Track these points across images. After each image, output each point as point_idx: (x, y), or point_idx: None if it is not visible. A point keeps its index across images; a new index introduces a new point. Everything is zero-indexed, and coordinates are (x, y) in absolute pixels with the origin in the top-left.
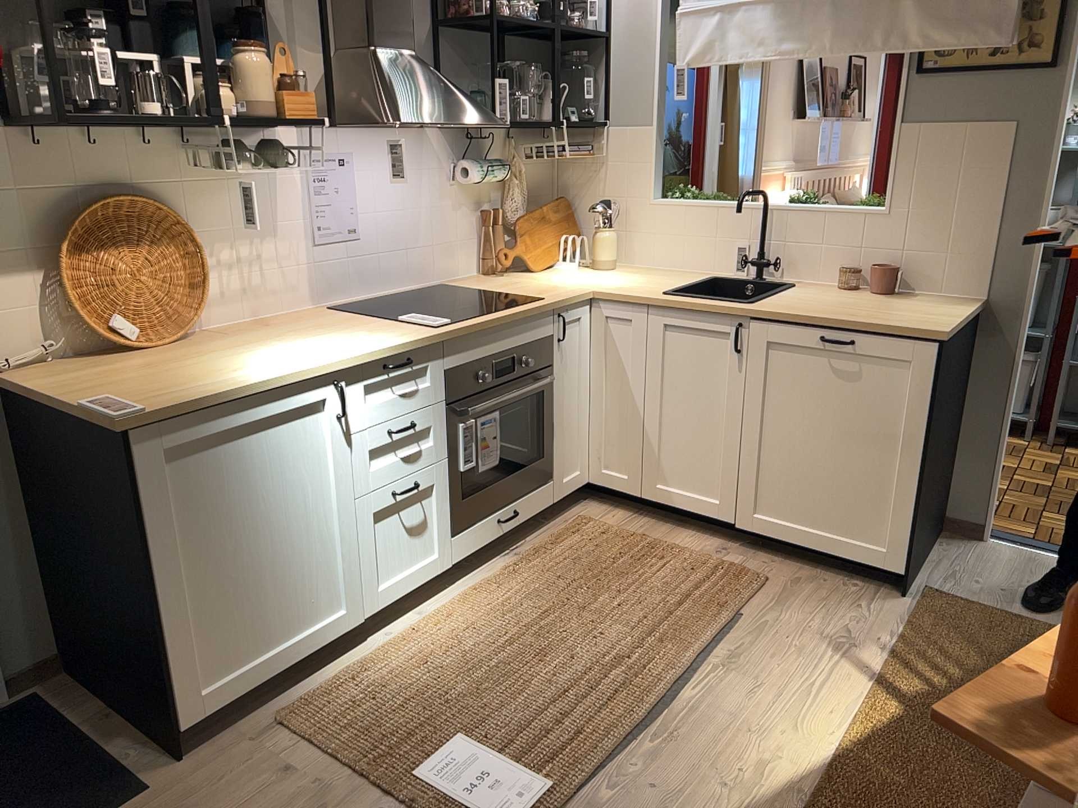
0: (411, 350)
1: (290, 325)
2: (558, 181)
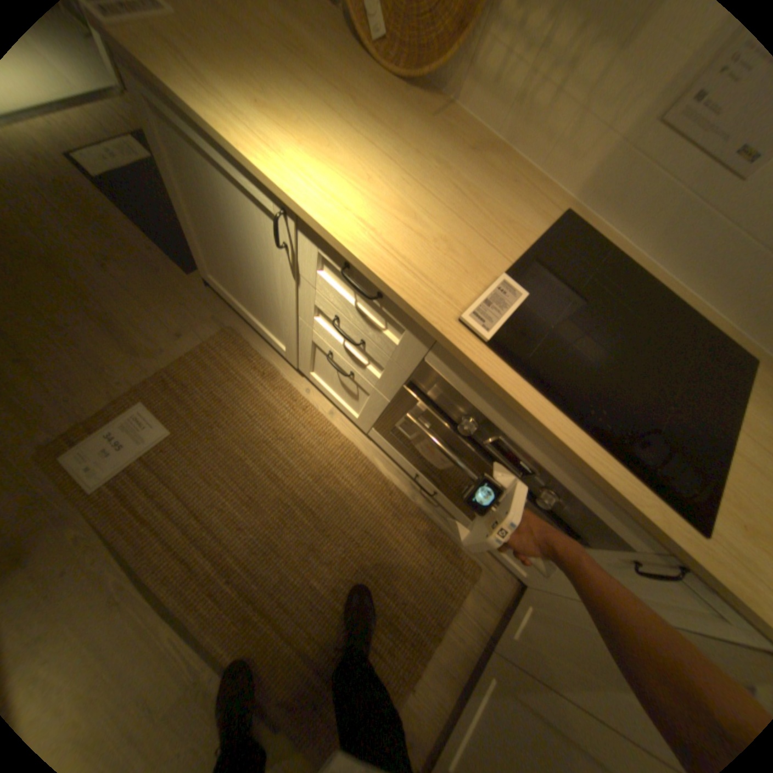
0: (385, 292)
1: (480, 169)
2: None
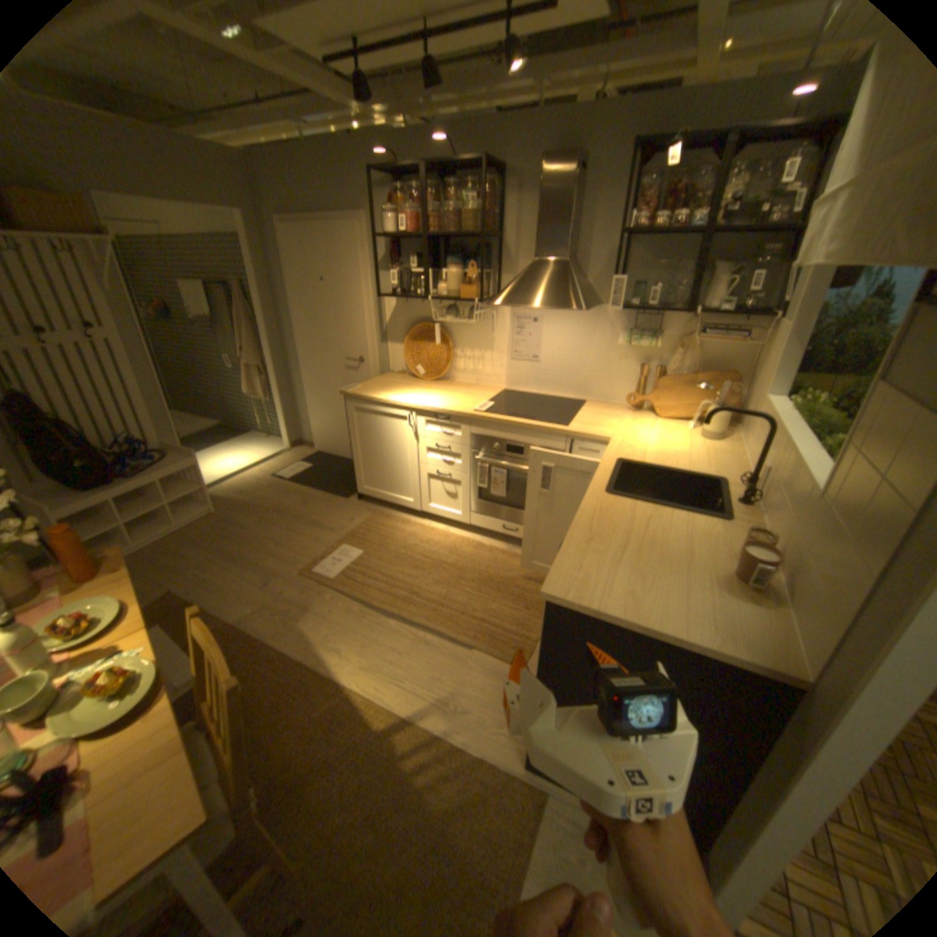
0: (449, 415)
1: (468, 390)
2: (758, 358)
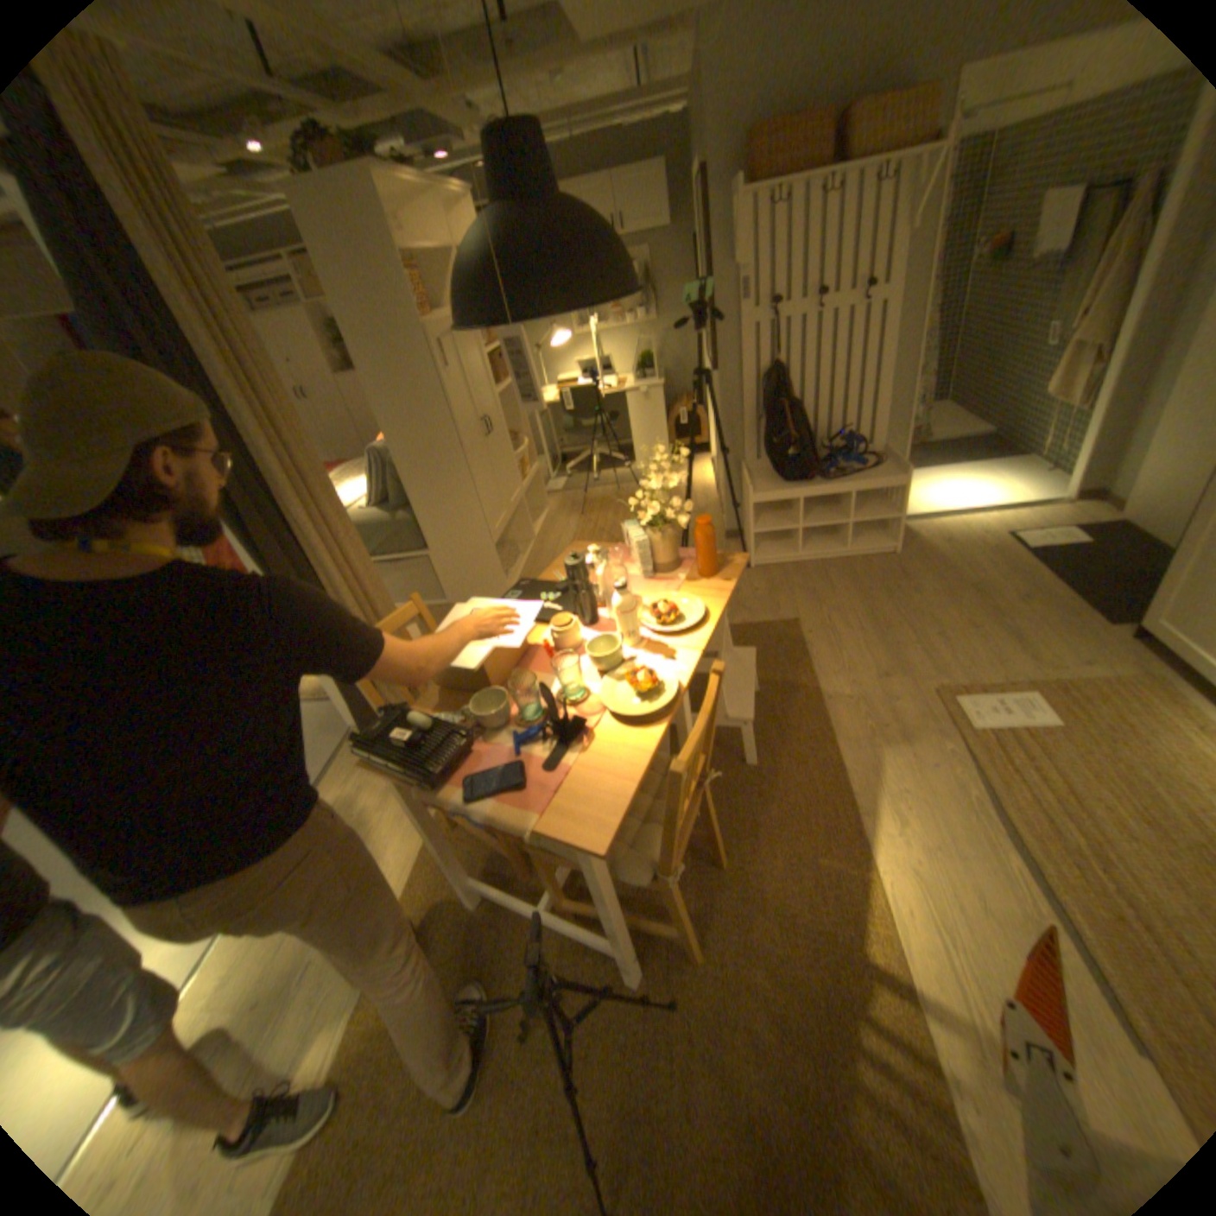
0: None
1: None
2: None
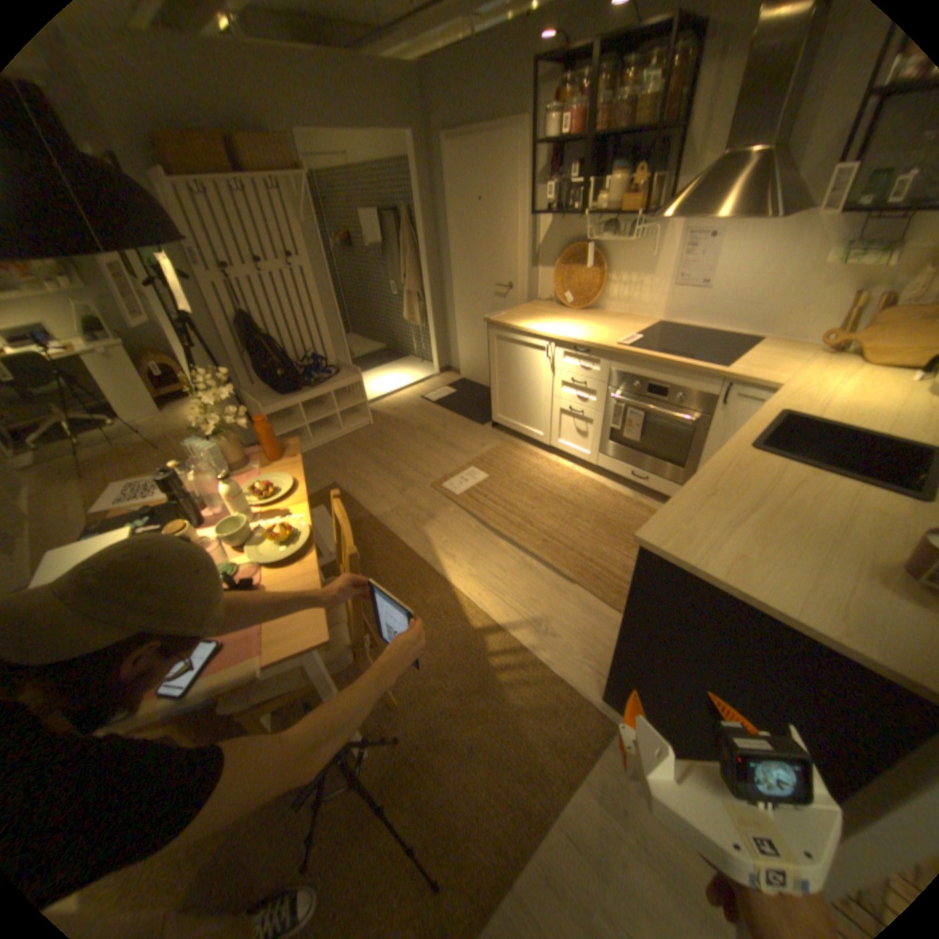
0: (589, 347)
1: (618, 321)
2: None
